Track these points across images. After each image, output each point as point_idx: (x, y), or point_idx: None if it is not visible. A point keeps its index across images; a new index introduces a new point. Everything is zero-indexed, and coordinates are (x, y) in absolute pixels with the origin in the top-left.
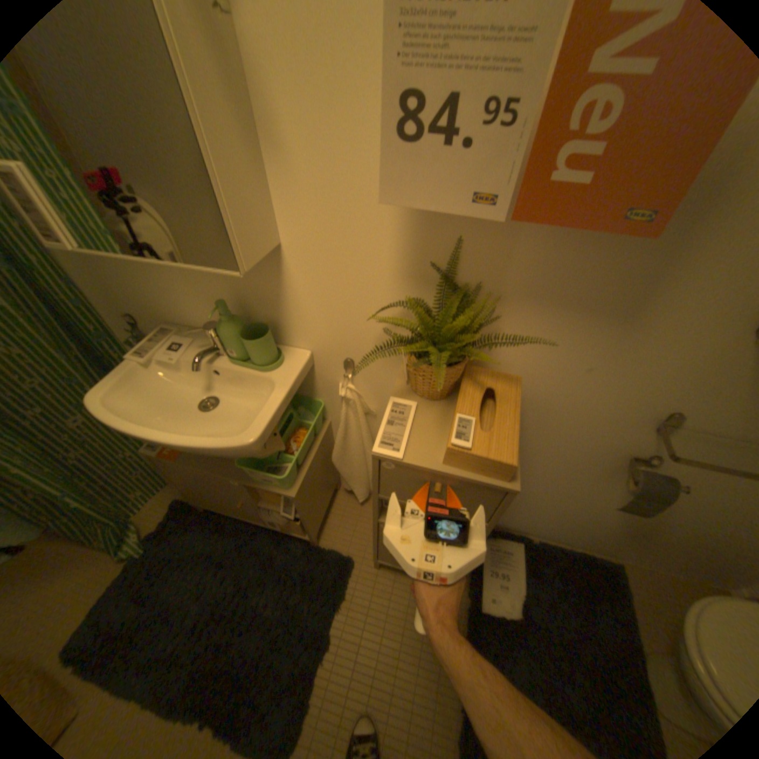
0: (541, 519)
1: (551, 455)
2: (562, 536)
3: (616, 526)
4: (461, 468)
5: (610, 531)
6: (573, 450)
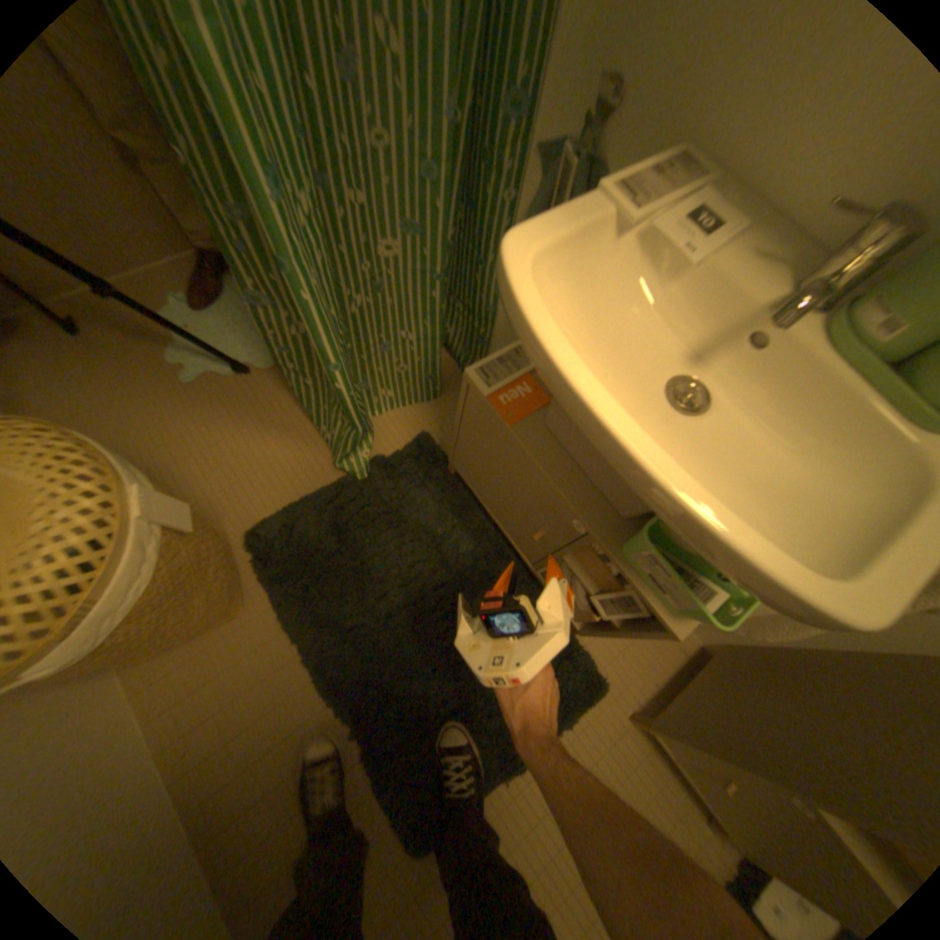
0: None
1: None
2: None
3: None
4: None
5: None
6: None
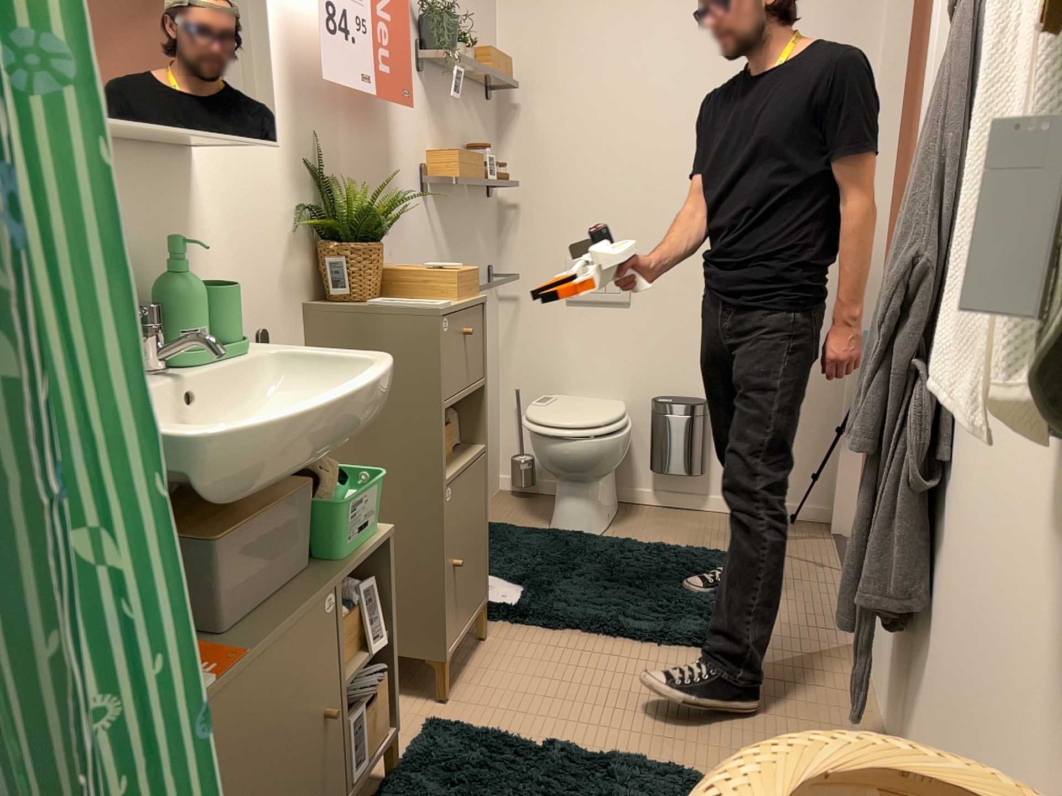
0: None
1: None
2: None
3: None
4: (468, 297)
5: None
6: None
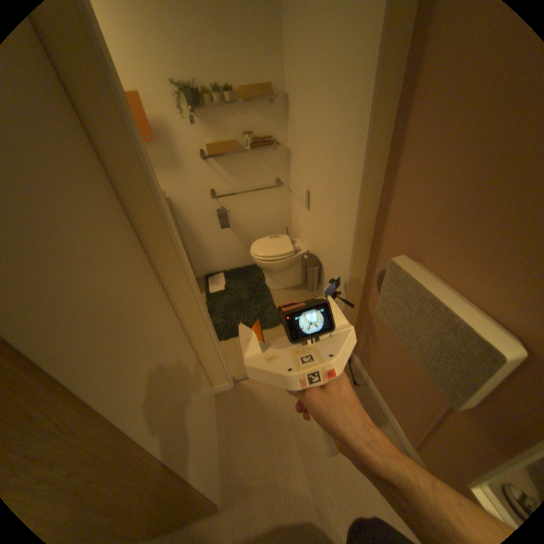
0: (221, 258)
1: (199, 223)
2: (233, 263)
3: (241, 246)
4: None
5: (241, 250)
6: (202, 217)
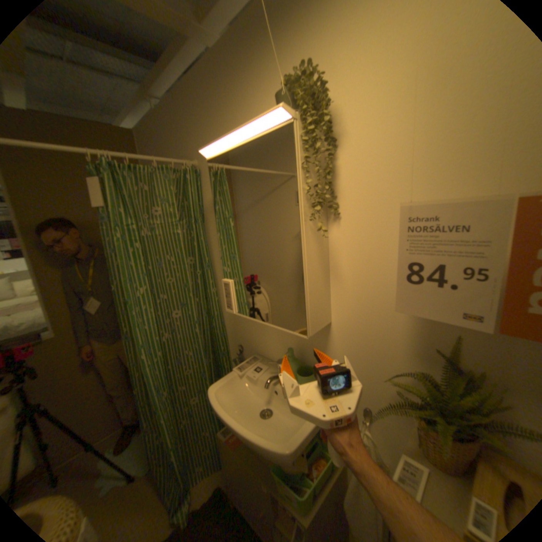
0: None
1: None
2: None
3: None
4: None
5: None
6: None
